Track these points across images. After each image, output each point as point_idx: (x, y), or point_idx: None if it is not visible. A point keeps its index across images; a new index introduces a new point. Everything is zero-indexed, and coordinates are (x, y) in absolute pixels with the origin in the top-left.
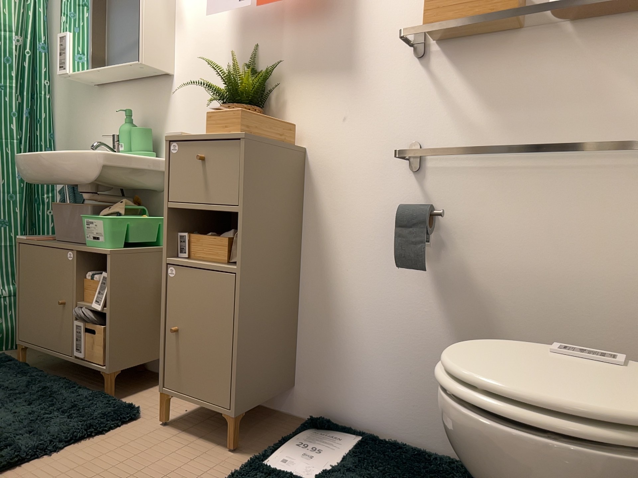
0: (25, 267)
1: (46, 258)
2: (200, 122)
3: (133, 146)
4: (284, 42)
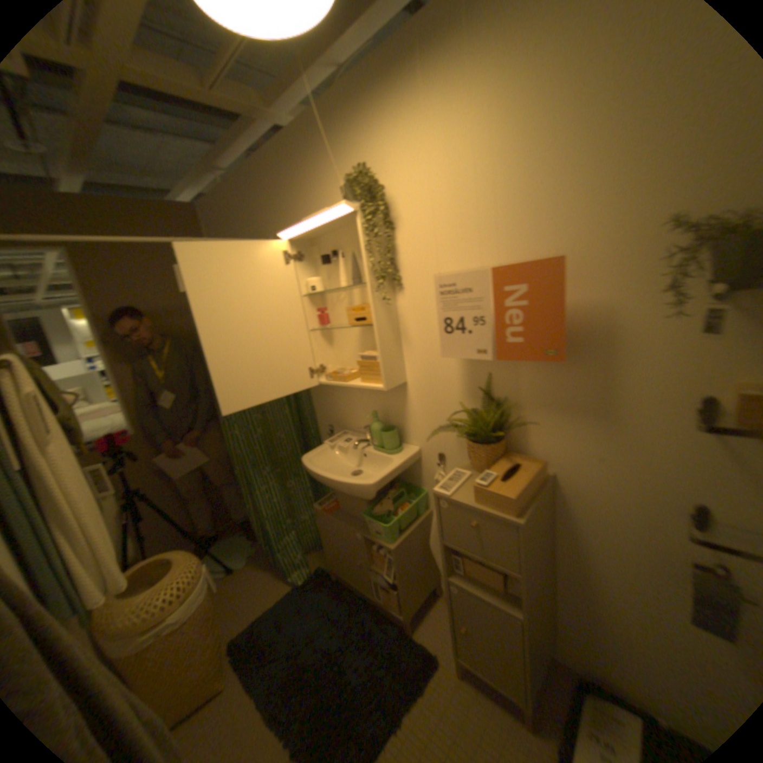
0: (323, 527)
1: (338, 529)
2: (437, 424)
3: (384, 445)
4: (521, 376)
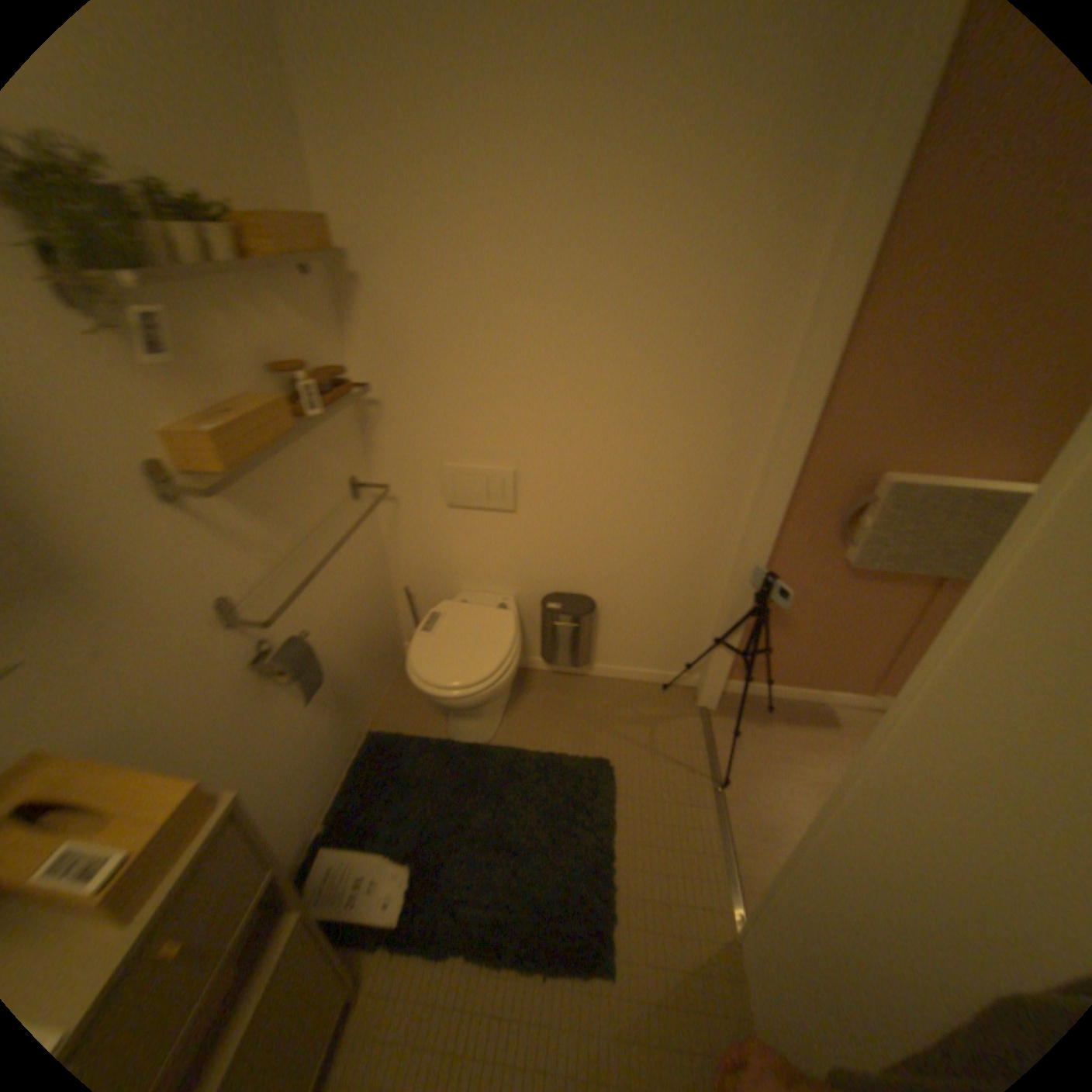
0: None
1: None
2: None
3: None
4: None
